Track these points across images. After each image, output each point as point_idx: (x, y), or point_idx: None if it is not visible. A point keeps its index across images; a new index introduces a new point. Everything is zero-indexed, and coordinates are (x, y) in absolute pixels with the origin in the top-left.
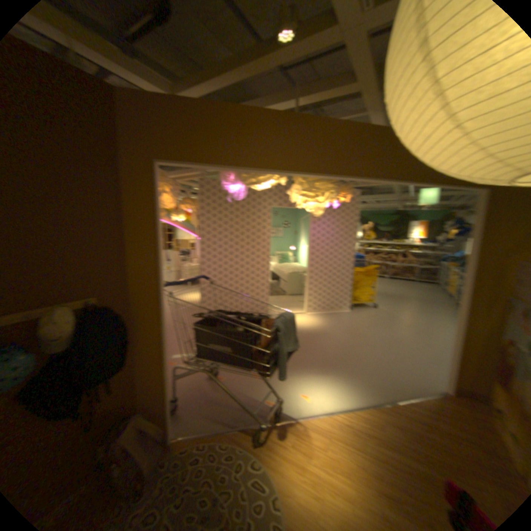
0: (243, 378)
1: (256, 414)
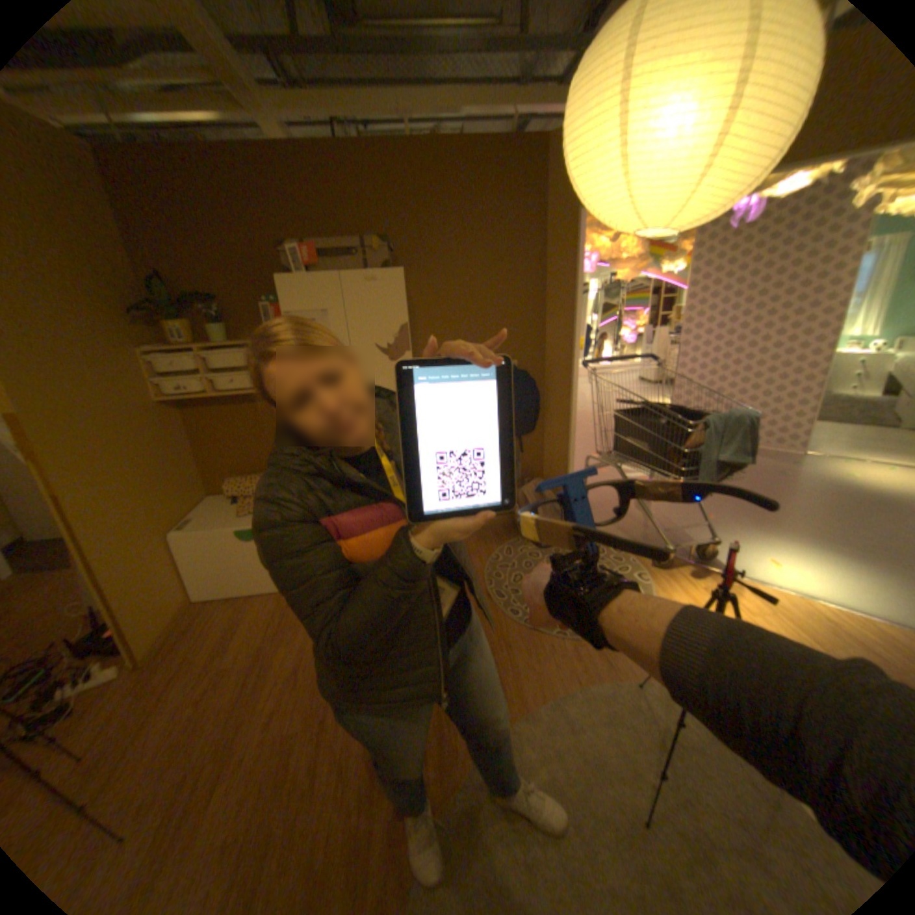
0: (687, 511)
1: (678, 547)
